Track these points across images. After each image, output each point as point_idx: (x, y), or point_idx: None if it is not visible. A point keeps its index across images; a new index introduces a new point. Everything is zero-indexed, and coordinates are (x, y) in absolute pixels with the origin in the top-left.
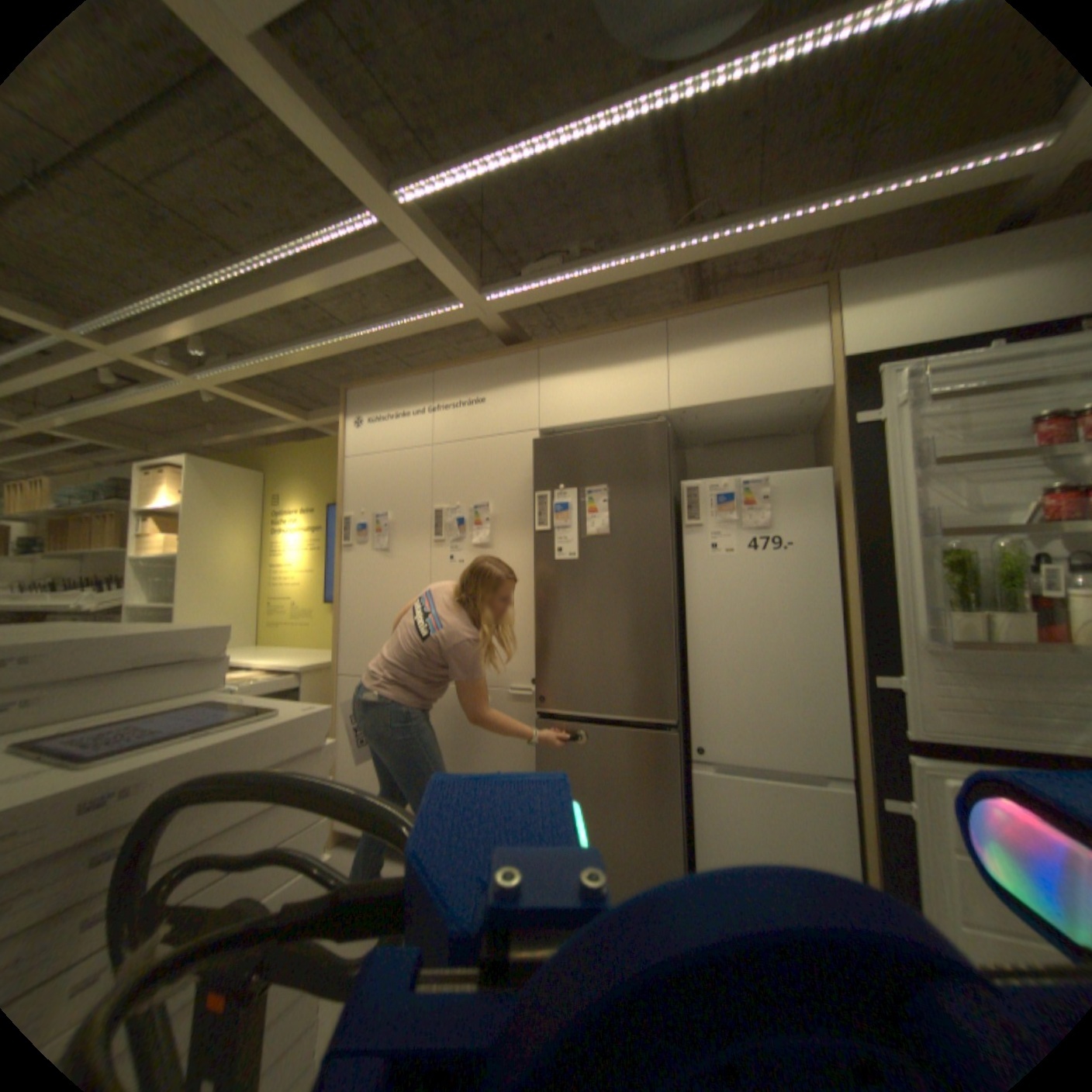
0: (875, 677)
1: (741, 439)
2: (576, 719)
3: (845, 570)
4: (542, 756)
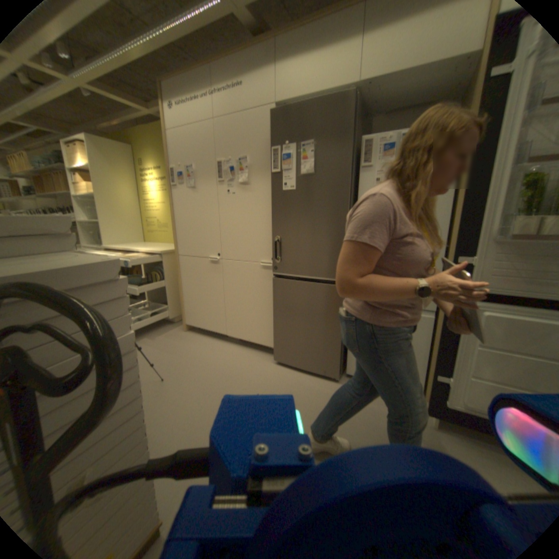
0: (460, 257)
1: (411, 107)
2: (293, 278)
3: (458, 193)
4: (275, 295)
